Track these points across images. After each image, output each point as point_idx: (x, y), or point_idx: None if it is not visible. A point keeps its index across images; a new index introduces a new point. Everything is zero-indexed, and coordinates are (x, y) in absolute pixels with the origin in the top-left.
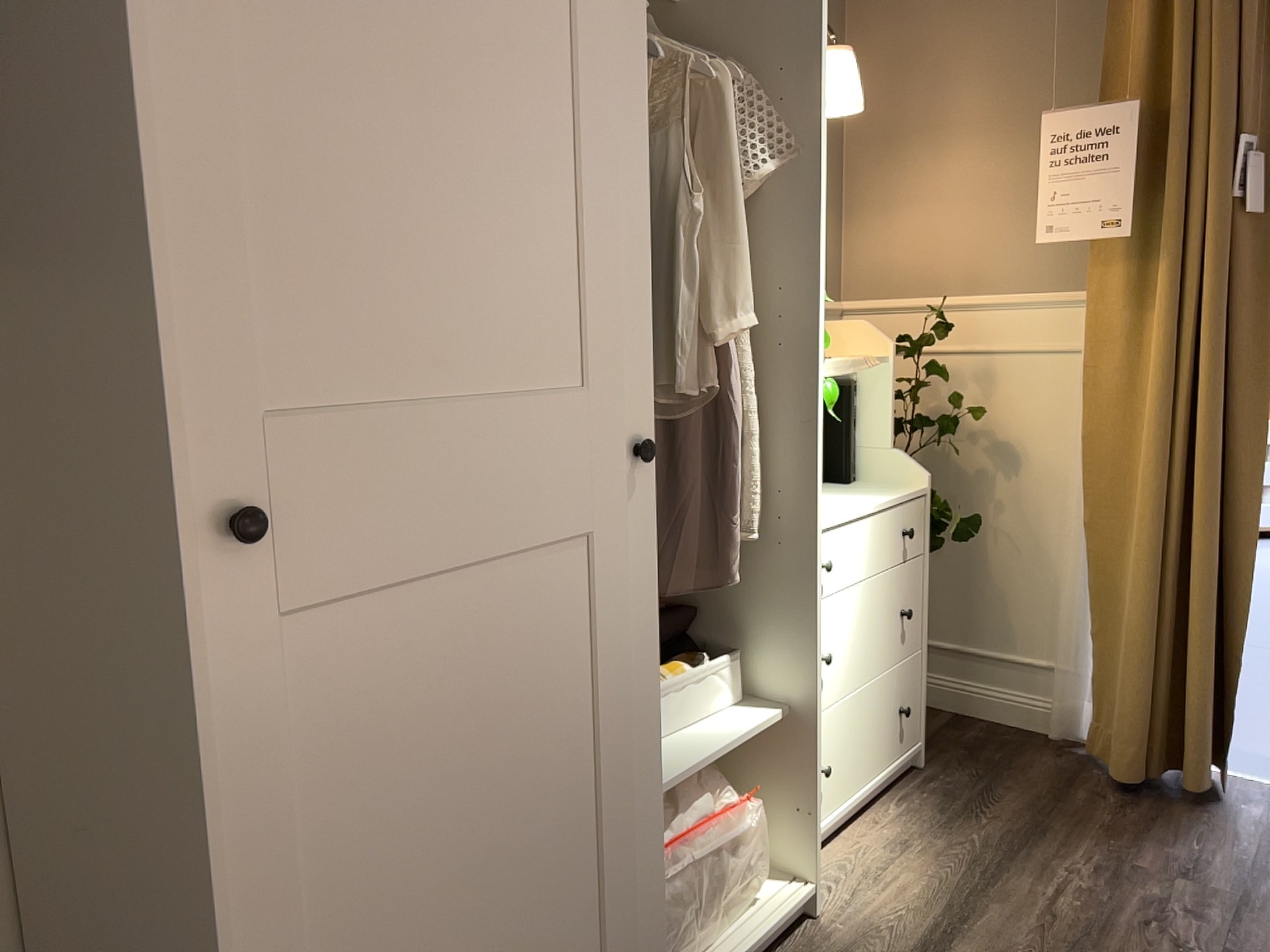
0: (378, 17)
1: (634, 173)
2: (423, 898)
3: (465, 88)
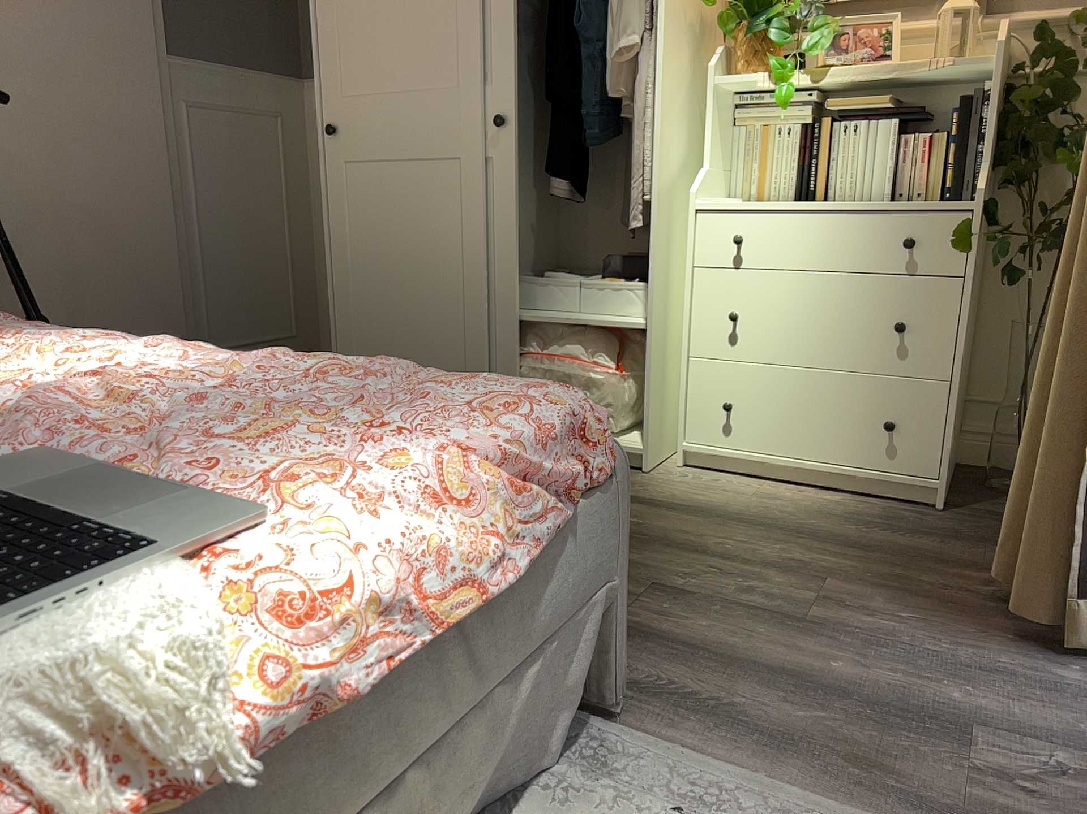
0: None
1: None
2: (382, 286)
3: None
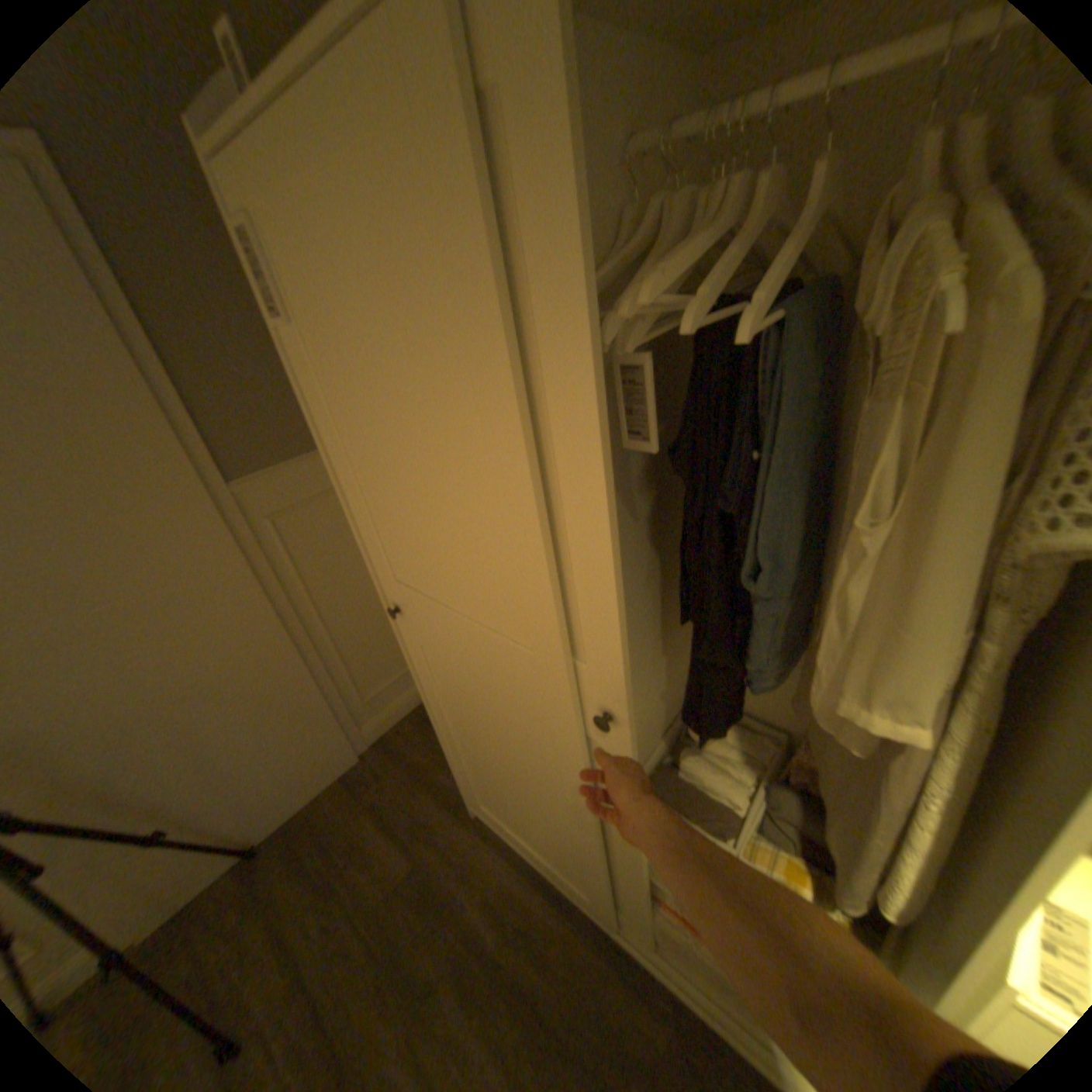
0: (362, 409)
1: (587, 502)
2: (484, 762)
3: (408, 443)
